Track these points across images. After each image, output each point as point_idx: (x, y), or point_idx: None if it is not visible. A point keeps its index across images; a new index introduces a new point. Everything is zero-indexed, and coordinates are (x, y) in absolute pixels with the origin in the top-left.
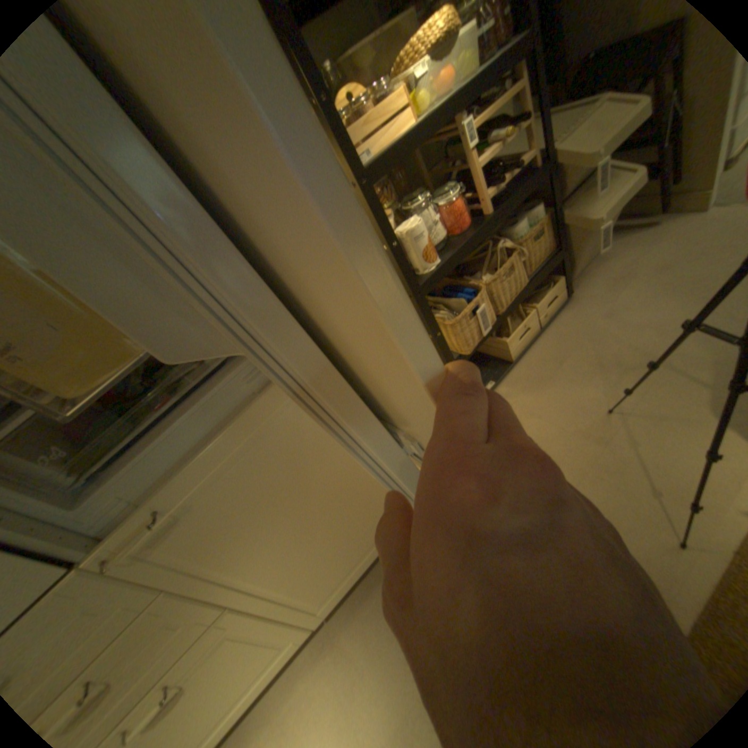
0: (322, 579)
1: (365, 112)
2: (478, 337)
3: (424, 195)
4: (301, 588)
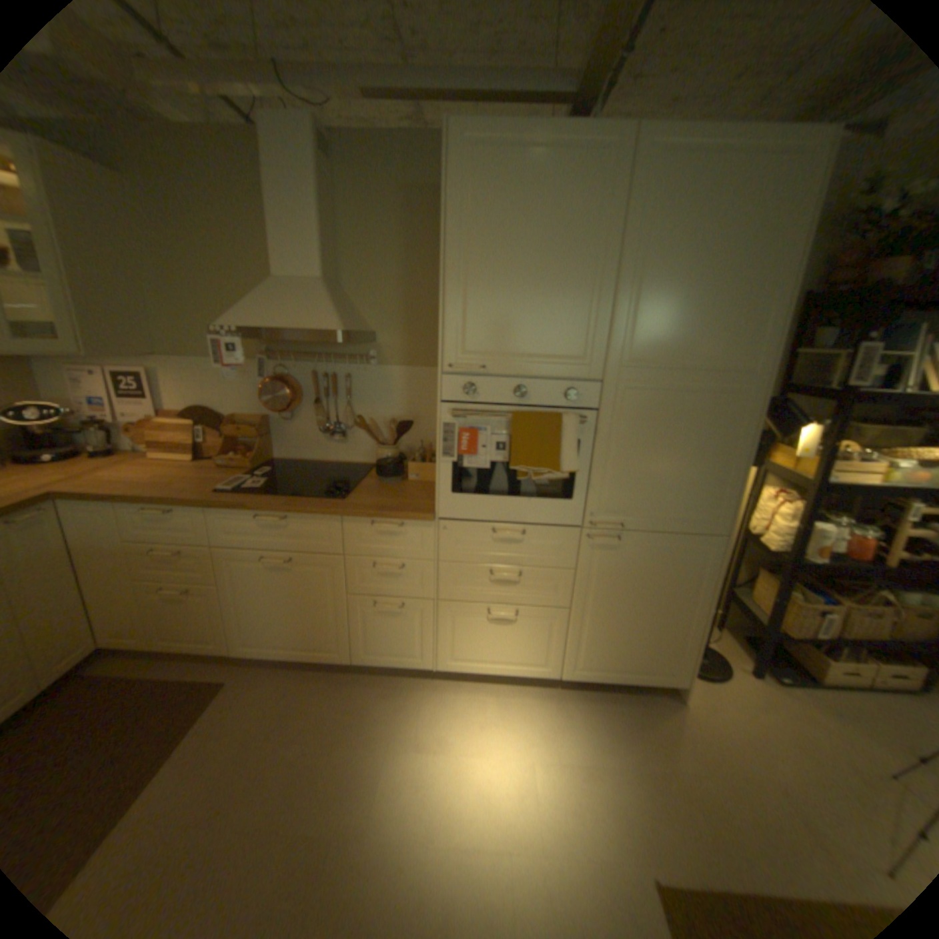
0: (603, 653)
1: (852, 460)
2: (811, 634)
3: (848, 519)
4: (593, 643)
